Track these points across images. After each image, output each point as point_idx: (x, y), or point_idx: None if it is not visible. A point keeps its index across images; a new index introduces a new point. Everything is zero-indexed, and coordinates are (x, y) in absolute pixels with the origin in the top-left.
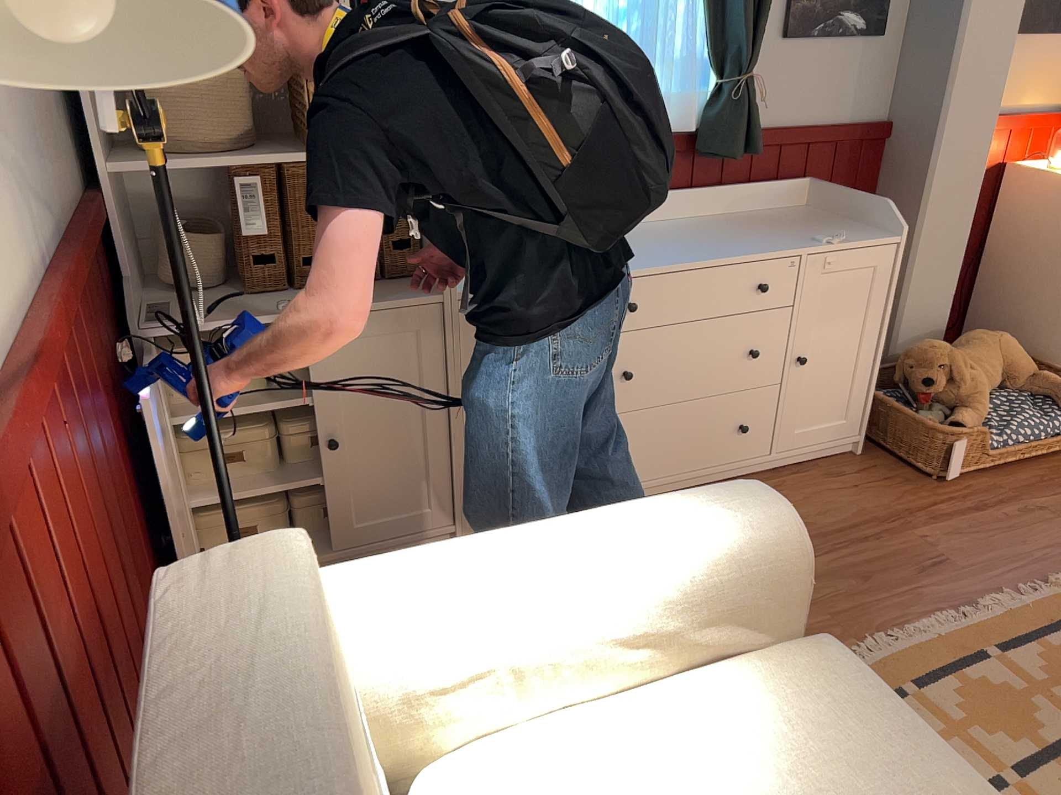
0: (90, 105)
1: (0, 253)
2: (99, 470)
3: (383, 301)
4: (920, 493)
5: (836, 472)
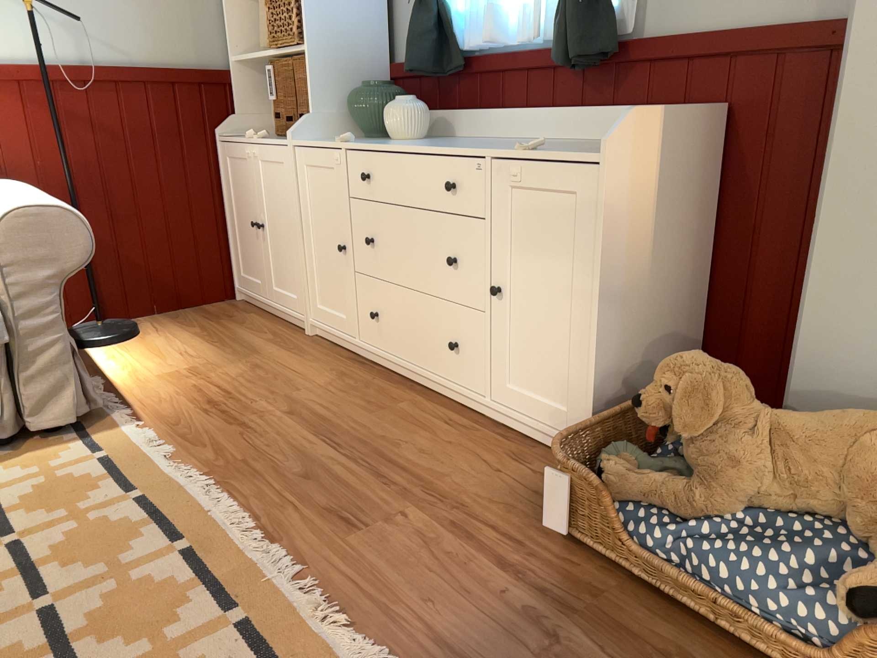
0: (230, 30)
1: (32, 47)
2: (95, 156)
3: (277, 142)
4: (517, 517)
5: (525, 459)
